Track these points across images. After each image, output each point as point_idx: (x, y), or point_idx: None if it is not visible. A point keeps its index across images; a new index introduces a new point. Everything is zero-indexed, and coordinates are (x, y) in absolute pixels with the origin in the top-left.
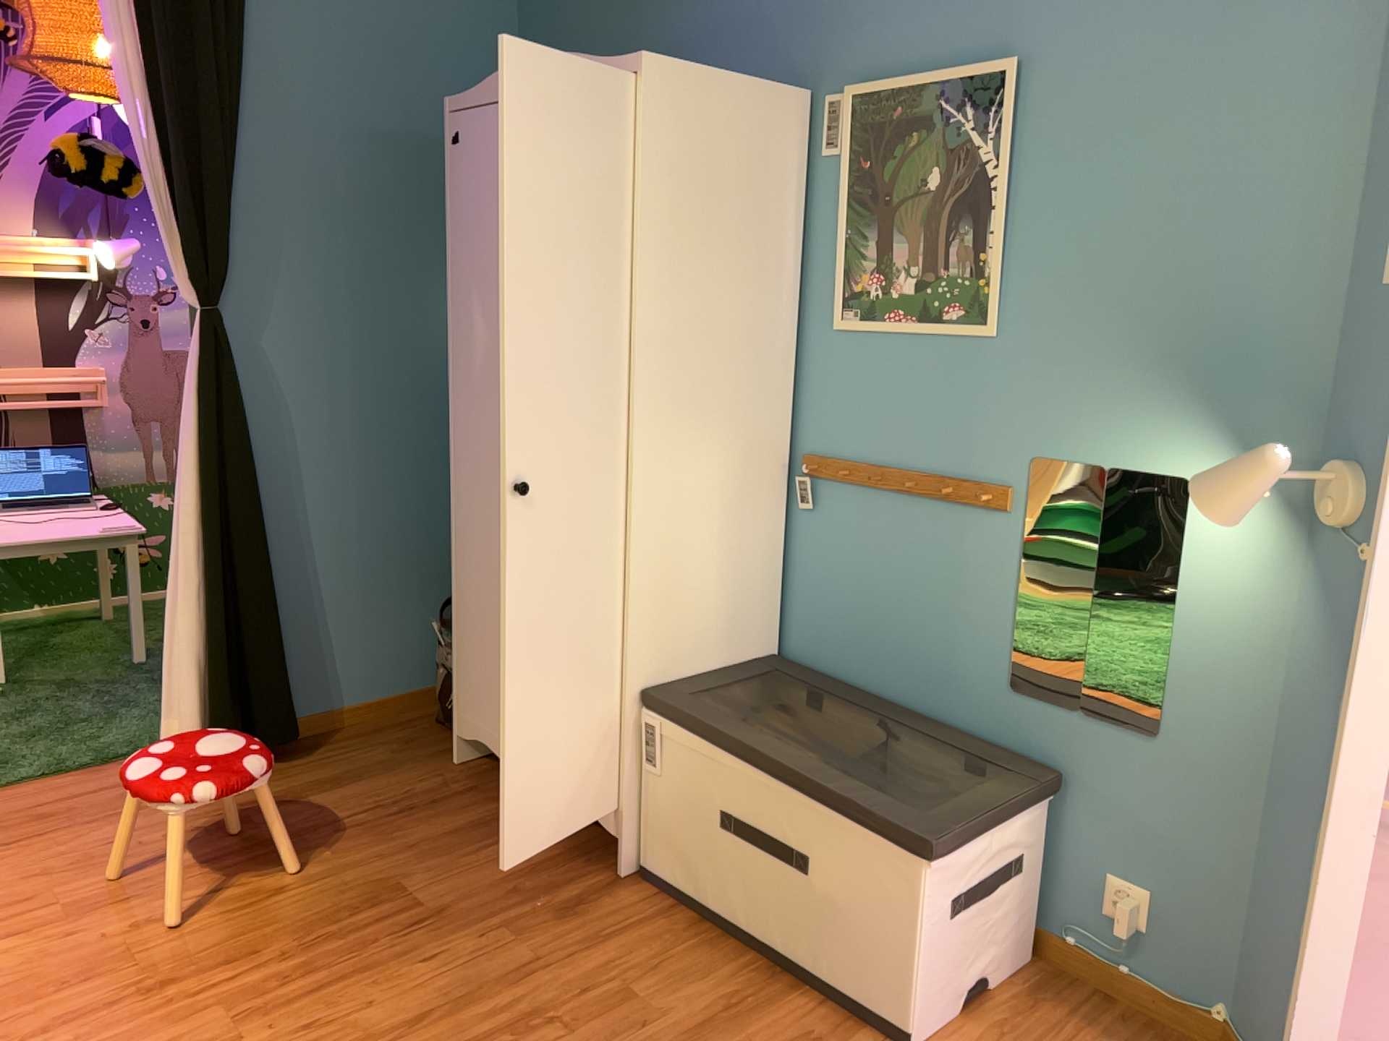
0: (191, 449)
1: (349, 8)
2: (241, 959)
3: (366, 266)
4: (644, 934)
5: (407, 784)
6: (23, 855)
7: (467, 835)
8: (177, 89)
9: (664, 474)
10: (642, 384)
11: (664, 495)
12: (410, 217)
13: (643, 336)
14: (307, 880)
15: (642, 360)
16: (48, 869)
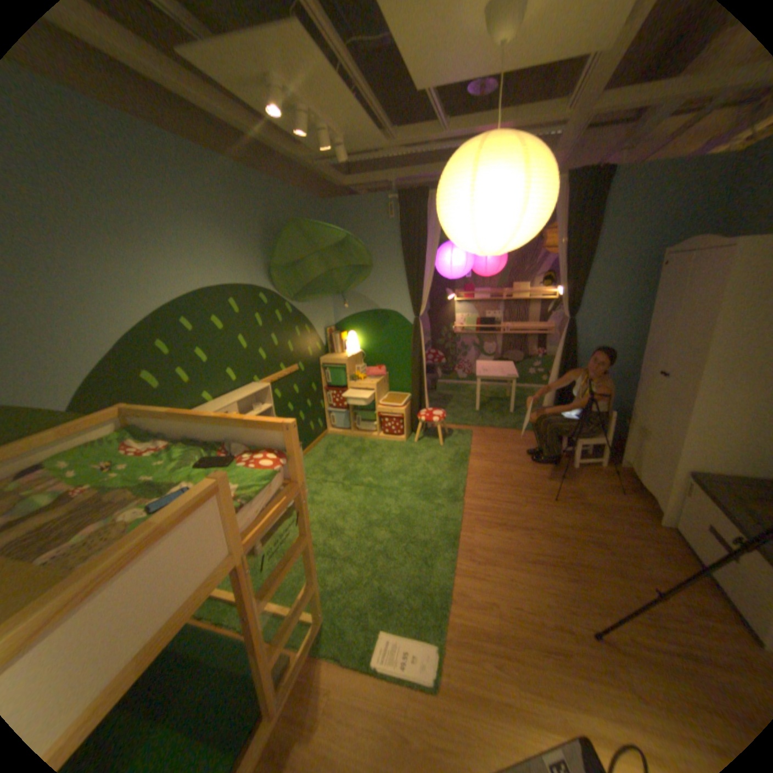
0: (558, 358)
1: (641, 217)
2: (533, 491)
3: (630, 303)
4: (658, 548)
5: (602, 468)
6: (499, 447)
7: (613, 491)
8: (573, 258)
9: (715, 397)
10: (709, 364)
11: (713, 405)
12: (652, 285)
13: (714, 346)
14: (559, 481)
15: (711, 355)
16: (502, 452)
